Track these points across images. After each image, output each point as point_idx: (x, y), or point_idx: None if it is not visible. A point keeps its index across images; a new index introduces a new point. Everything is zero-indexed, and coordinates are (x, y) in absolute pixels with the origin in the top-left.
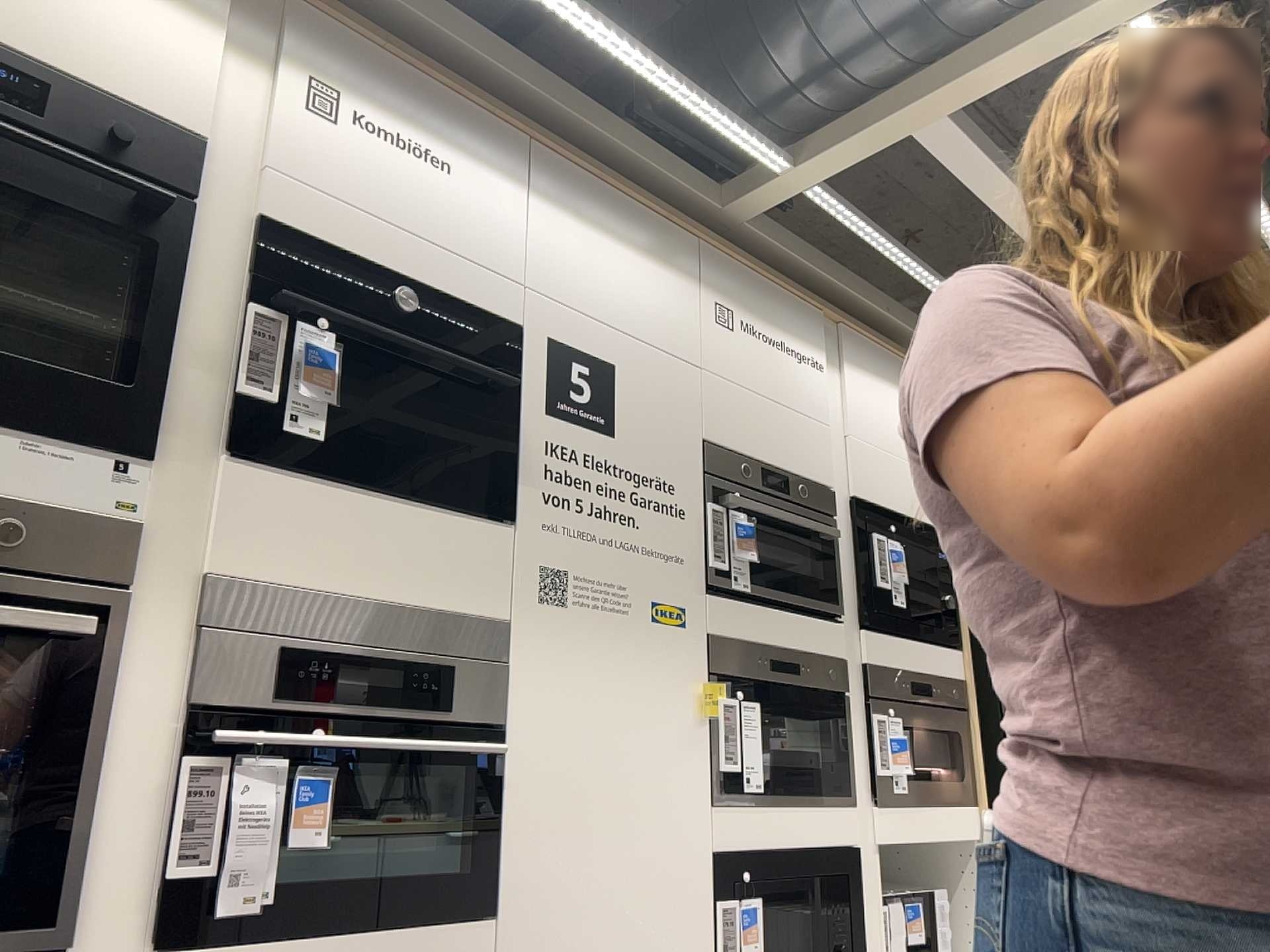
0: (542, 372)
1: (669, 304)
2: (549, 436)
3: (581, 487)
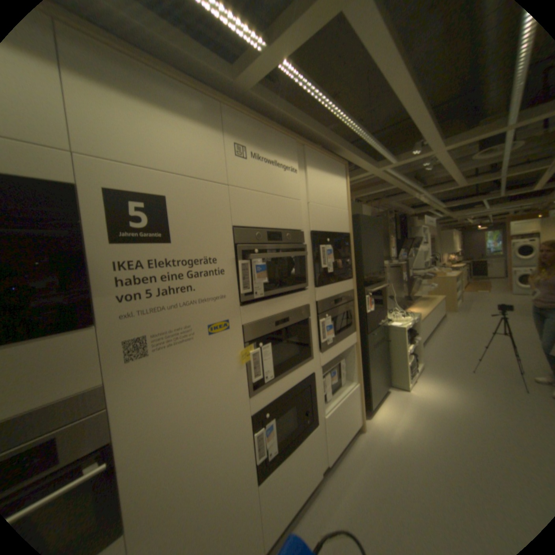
0: (98, 212)
1: (205, 144)
2: (113, 257)
3: (148, 282)
